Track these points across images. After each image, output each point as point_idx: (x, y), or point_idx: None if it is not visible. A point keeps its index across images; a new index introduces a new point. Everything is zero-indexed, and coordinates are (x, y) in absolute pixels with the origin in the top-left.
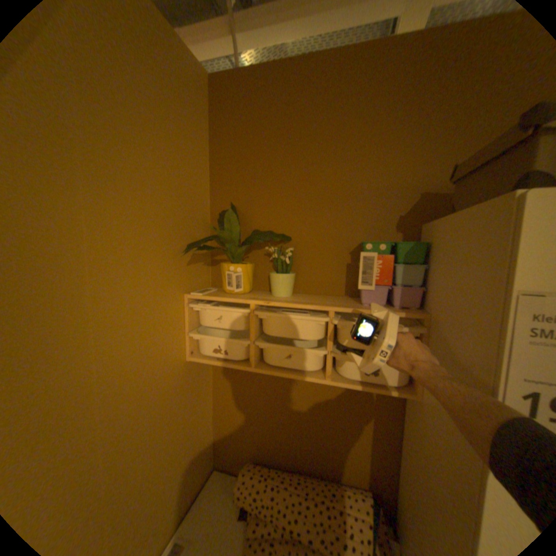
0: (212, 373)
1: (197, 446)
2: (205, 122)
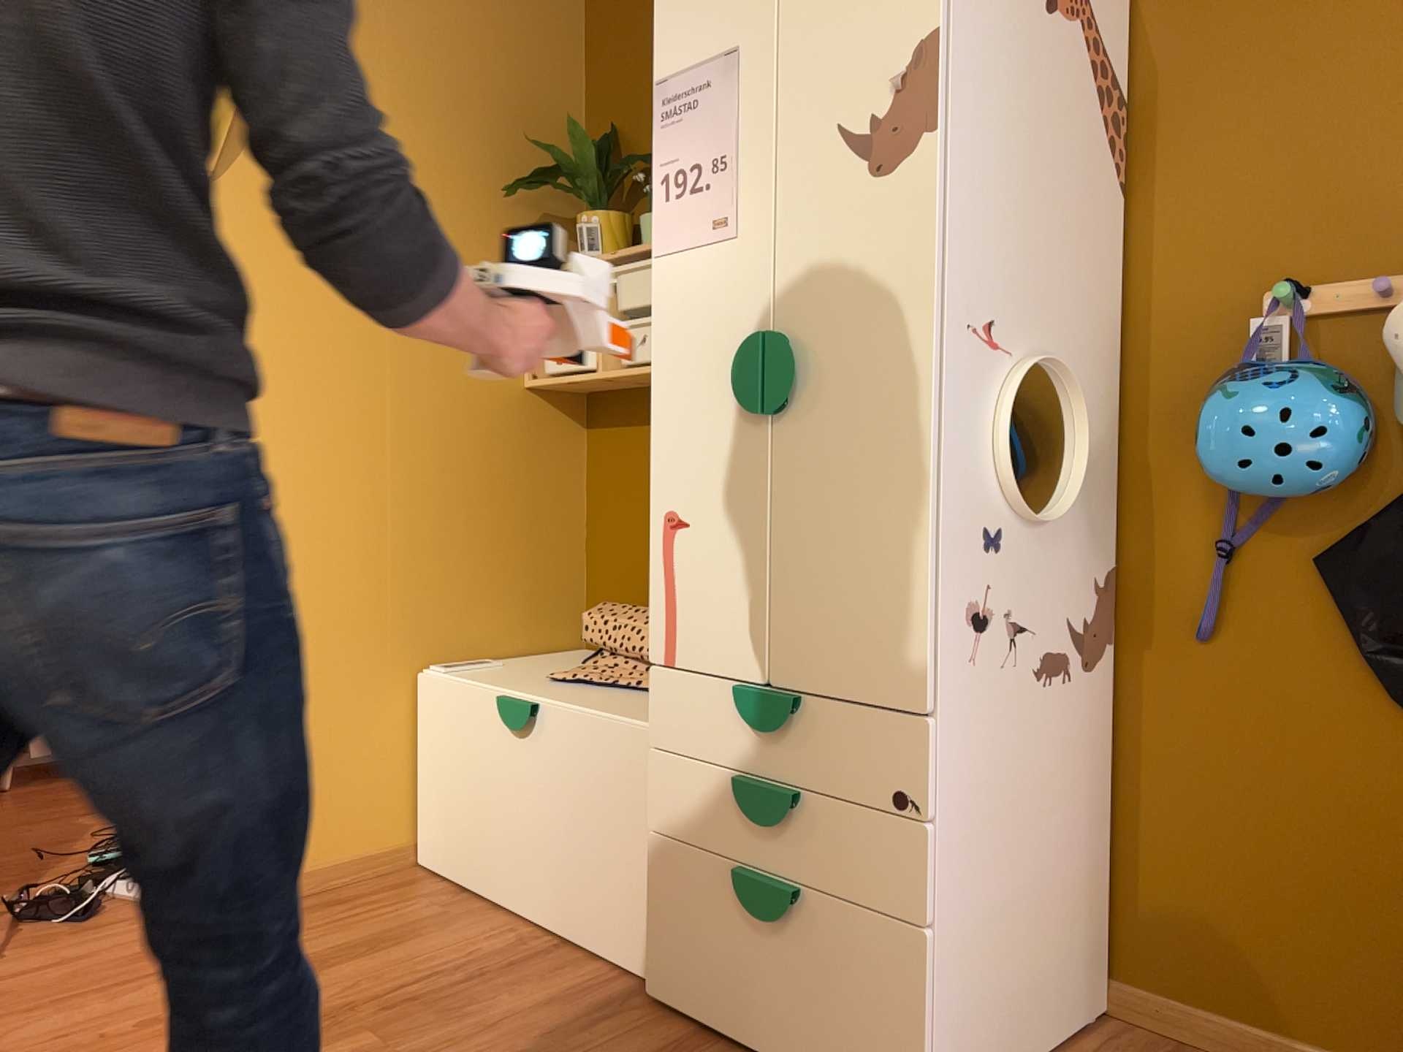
0: (584, 452)
1: (543, 564)
2: (578, 4)
